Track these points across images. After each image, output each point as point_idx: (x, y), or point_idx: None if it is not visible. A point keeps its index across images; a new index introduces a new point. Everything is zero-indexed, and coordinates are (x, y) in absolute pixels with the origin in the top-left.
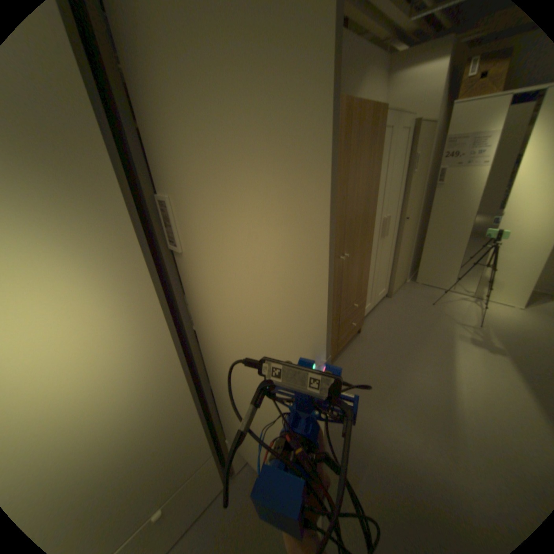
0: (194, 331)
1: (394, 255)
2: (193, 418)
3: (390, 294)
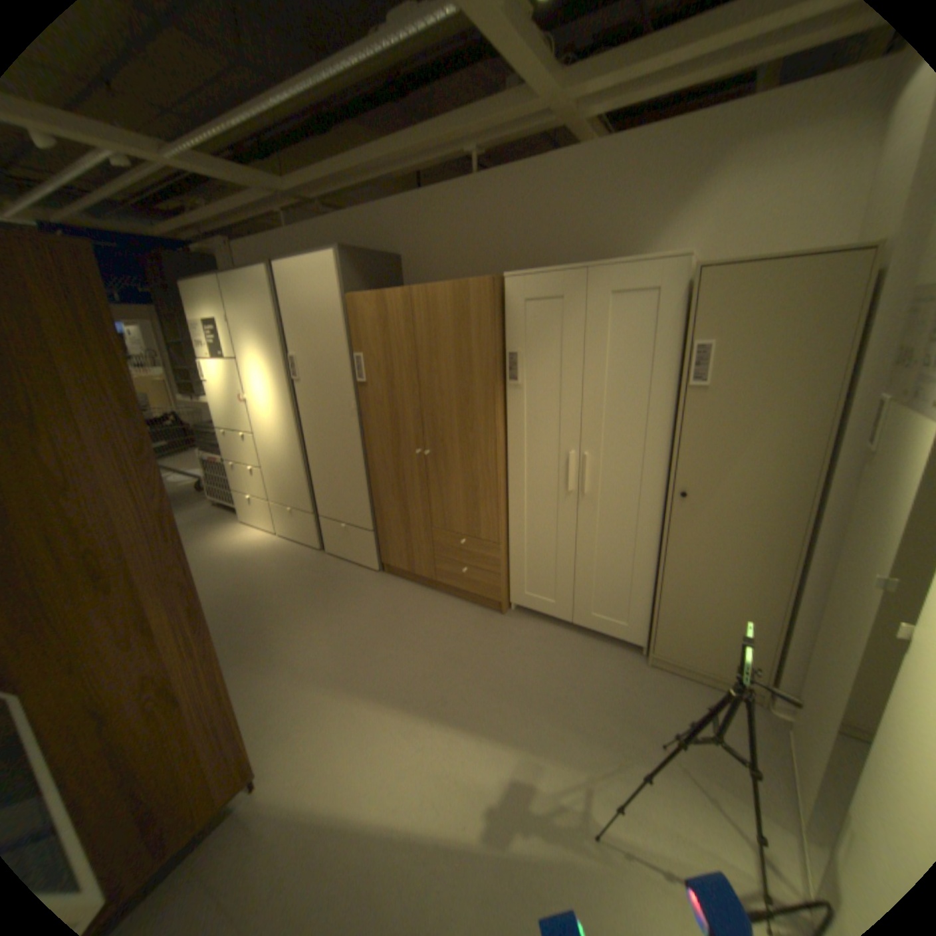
0: (304, 427)
1: (660, 568)
2: (304, 476)
3: (650, 655)
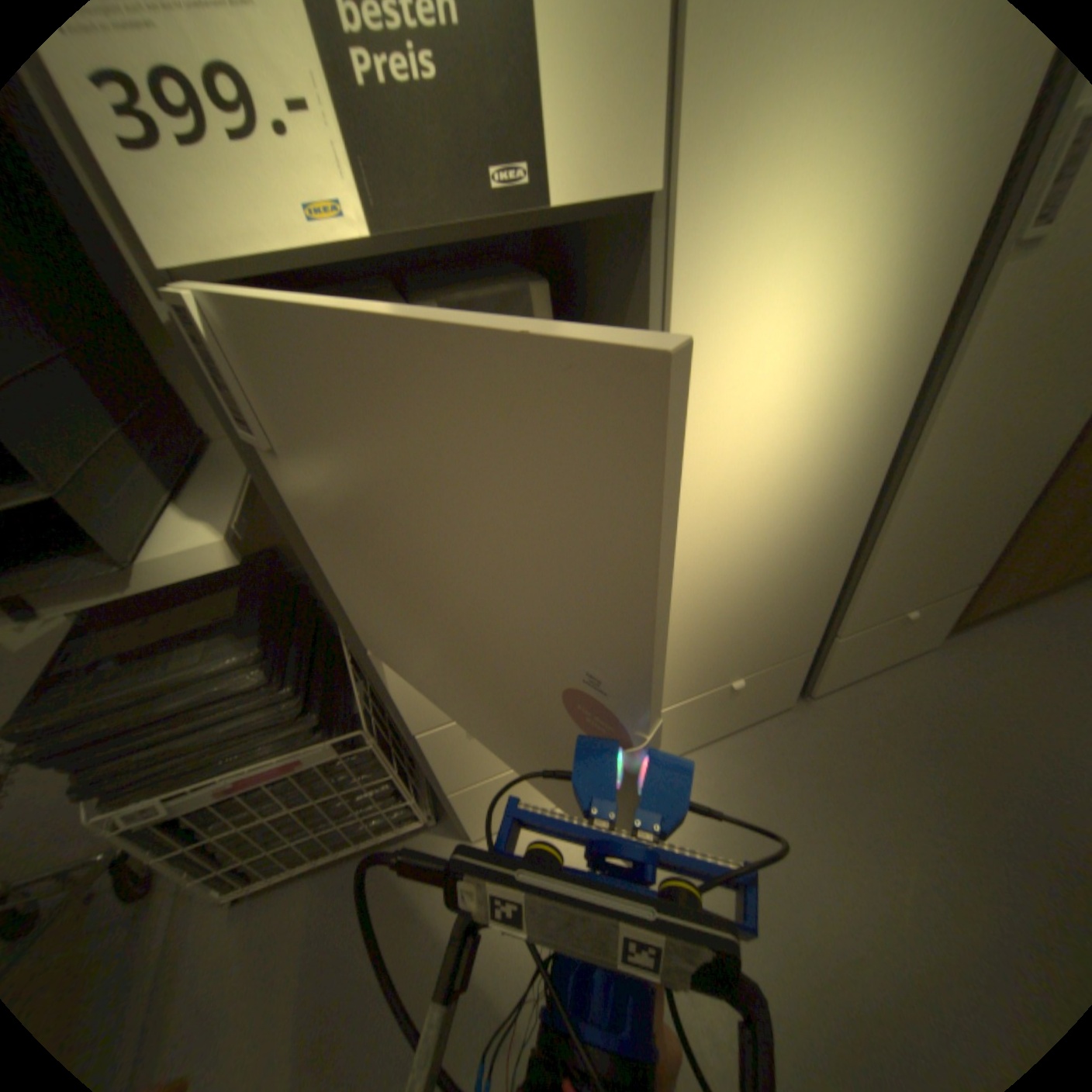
0: (930, 424)
1: None
2: (839, 575)
3: None
